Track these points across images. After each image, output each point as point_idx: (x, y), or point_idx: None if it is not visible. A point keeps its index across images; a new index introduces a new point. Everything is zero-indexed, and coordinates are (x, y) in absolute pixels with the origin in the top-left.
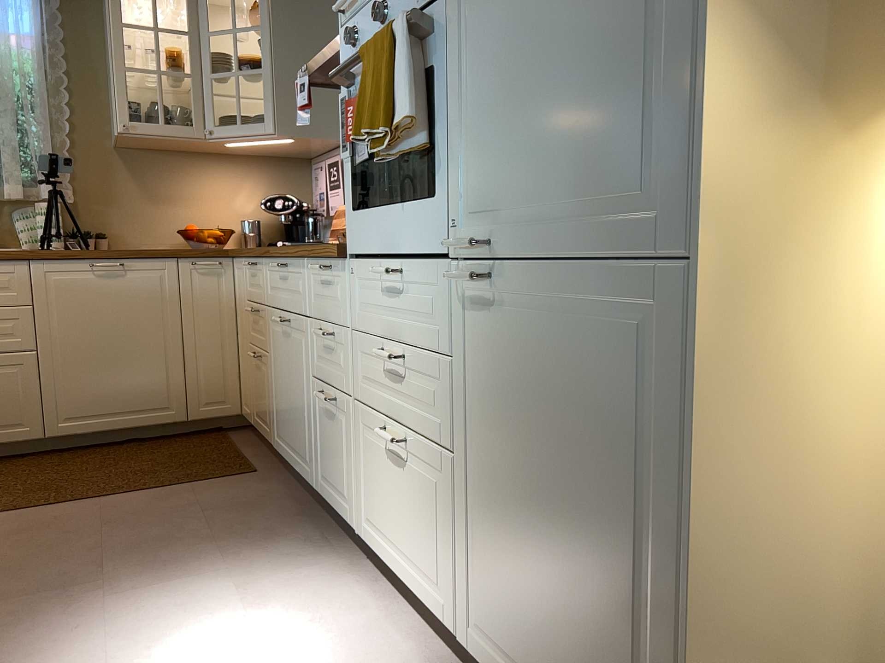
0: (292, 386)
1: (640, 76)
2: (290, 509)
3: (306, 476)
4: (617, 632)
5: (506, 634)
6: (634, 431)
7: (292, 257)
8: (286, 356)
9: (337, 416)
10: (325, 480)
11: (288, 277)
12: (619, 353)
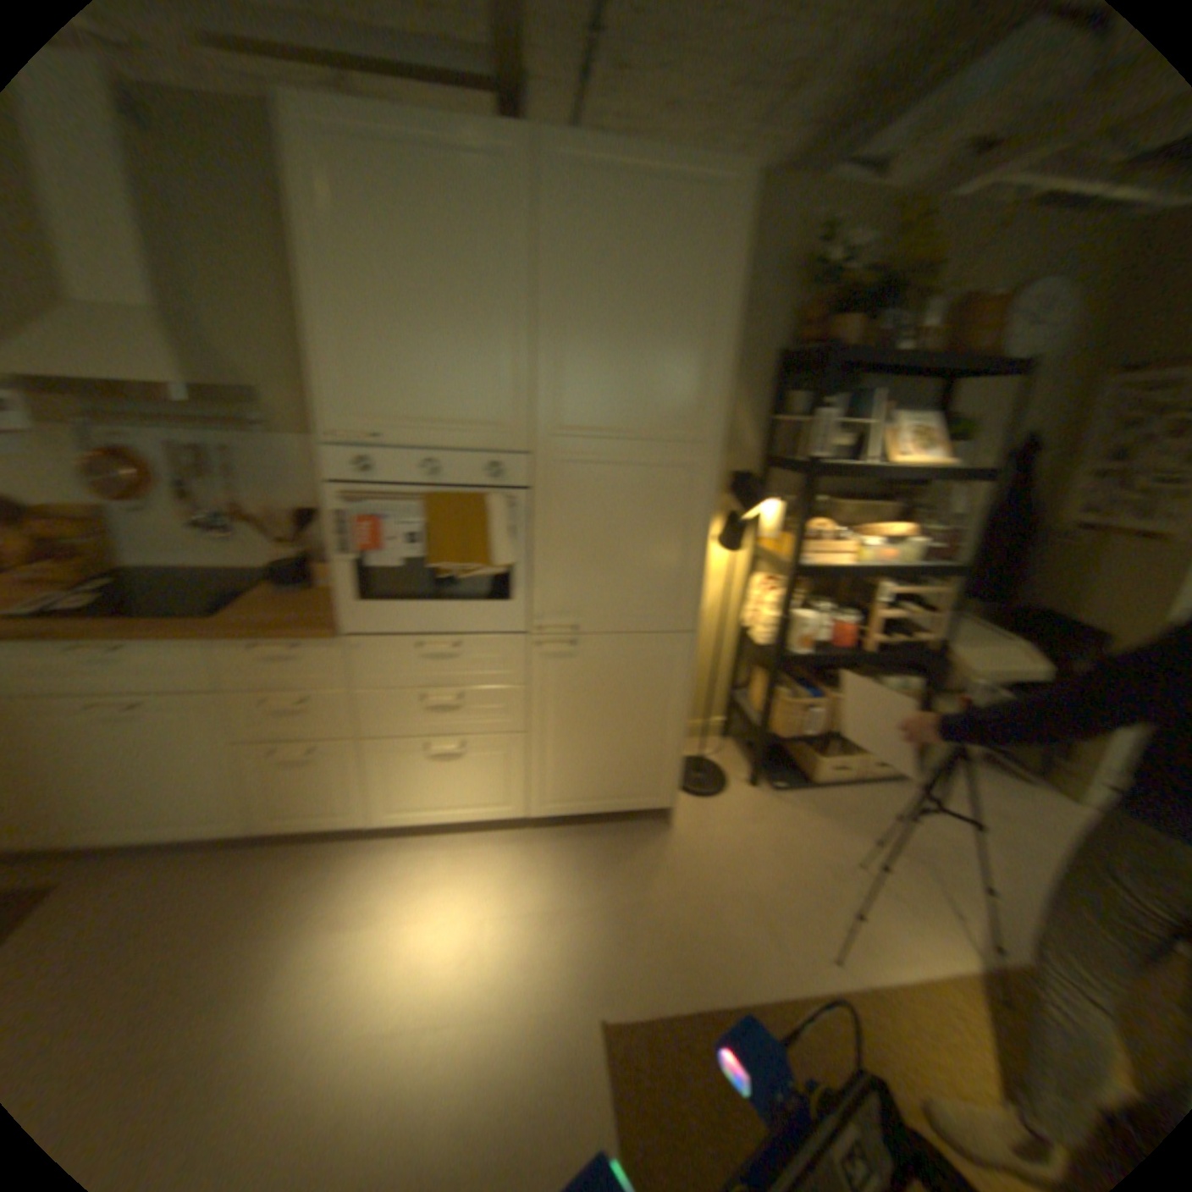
0: (142, 771)
1: (665, 571)
2: (195, 877)
3: (208, 837)
4: (640, 753)
5: (567, 790)
6: (653, 686)
7: (154, 644)
8: (112, 747)
9: (306, 763)
10: (268, 822)
11: (110, 664)
12: (648, 663)
